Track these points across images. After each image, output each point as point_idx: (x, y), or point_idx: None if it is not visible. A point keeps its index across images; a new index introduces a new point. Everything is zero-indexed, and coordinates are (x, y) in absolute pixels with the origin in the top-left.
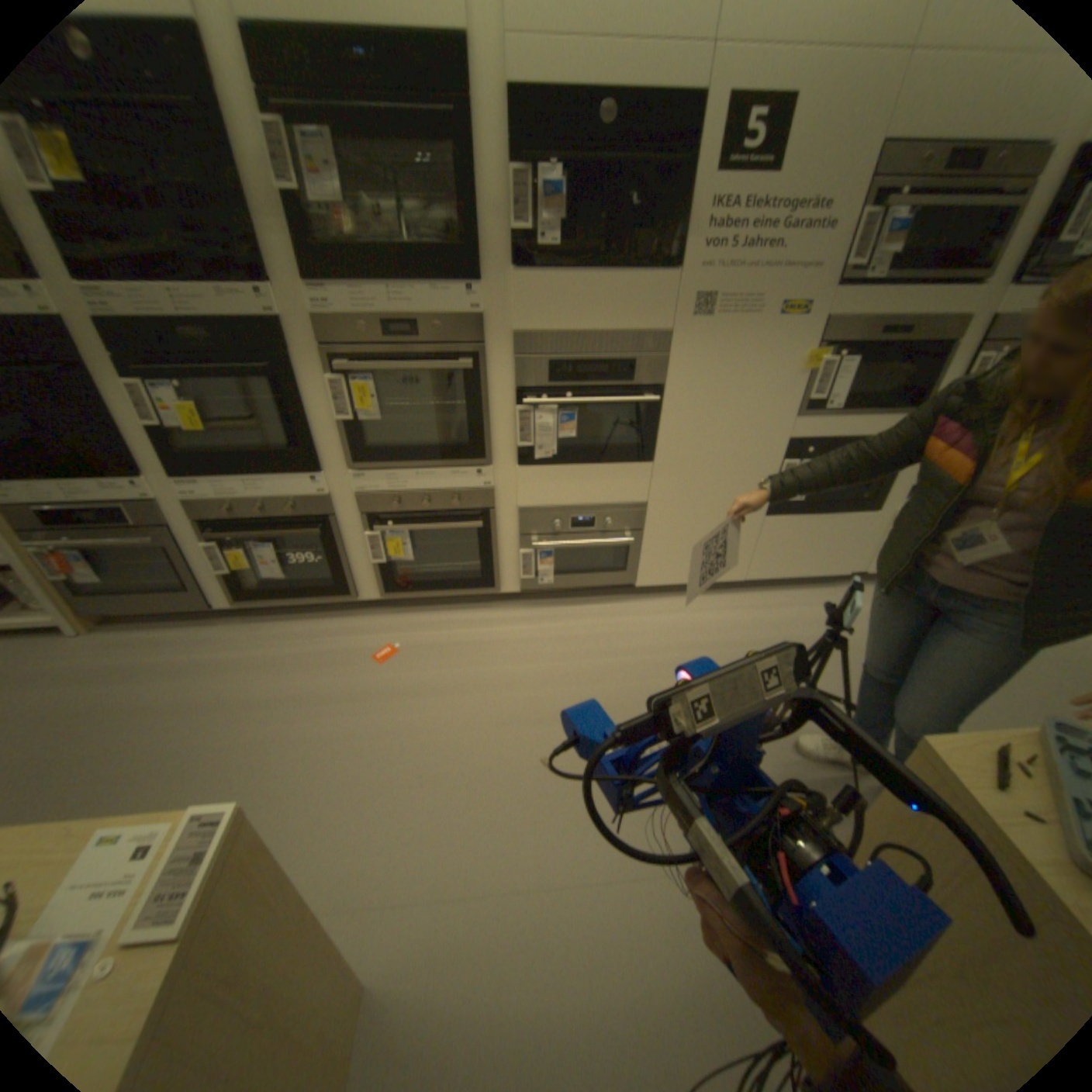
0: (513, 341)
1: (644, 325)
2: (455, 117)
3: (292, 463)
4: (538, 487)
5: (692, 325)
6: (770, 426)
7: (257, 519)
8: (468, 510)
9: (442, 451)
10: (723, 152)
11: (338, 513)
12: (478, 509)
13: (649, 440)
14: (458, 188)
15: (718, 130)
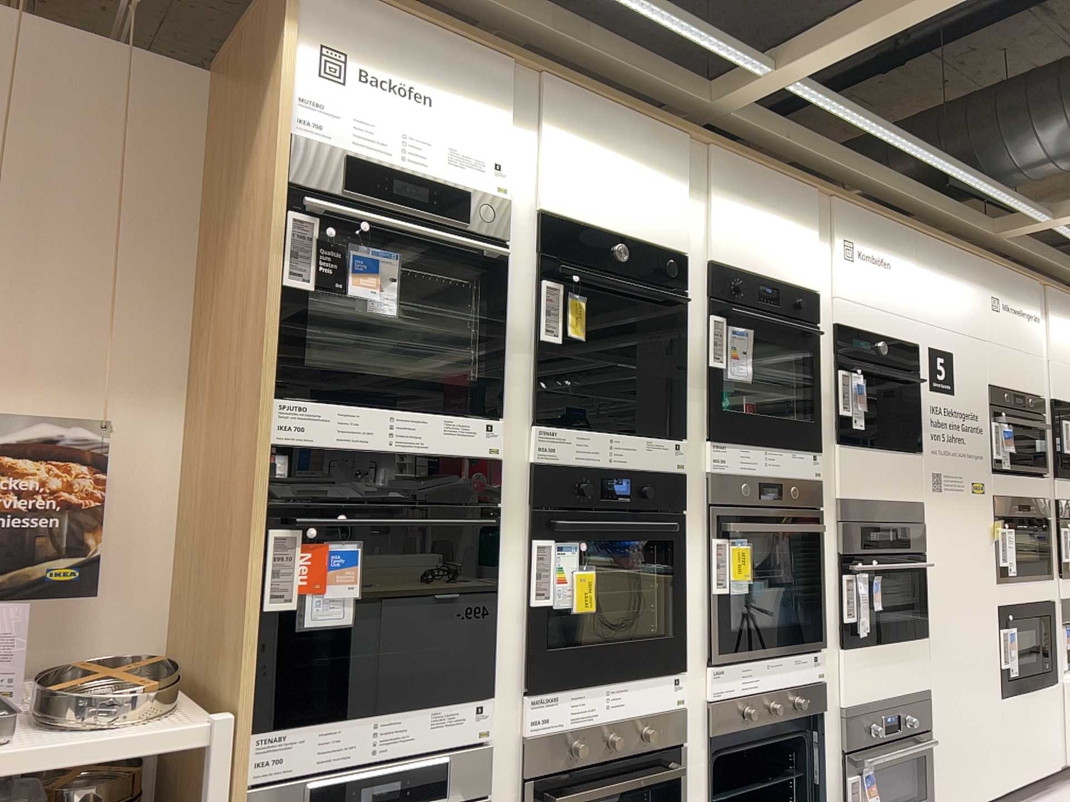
0: (839, 506)
1: (909, 495)
2: (817, 336)
3: (663, 655)
4: (857, 673)
5: (932, 497)
6: (984, 591)
7: (605, 758)
8: (805, 714)
9: (790, 630)
10: (928, 379)
11: (685, 738)
12: (813, 711)
13: (922, 609)
14: (811, 381)
15: (925, 366)
